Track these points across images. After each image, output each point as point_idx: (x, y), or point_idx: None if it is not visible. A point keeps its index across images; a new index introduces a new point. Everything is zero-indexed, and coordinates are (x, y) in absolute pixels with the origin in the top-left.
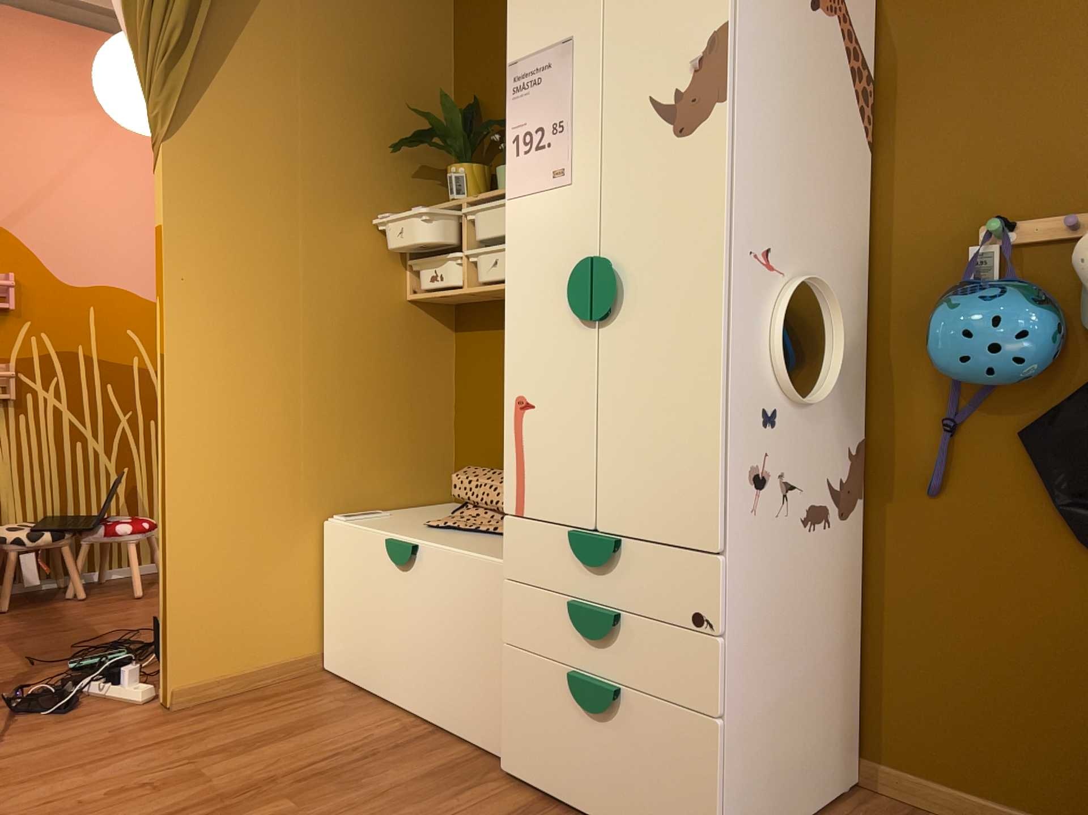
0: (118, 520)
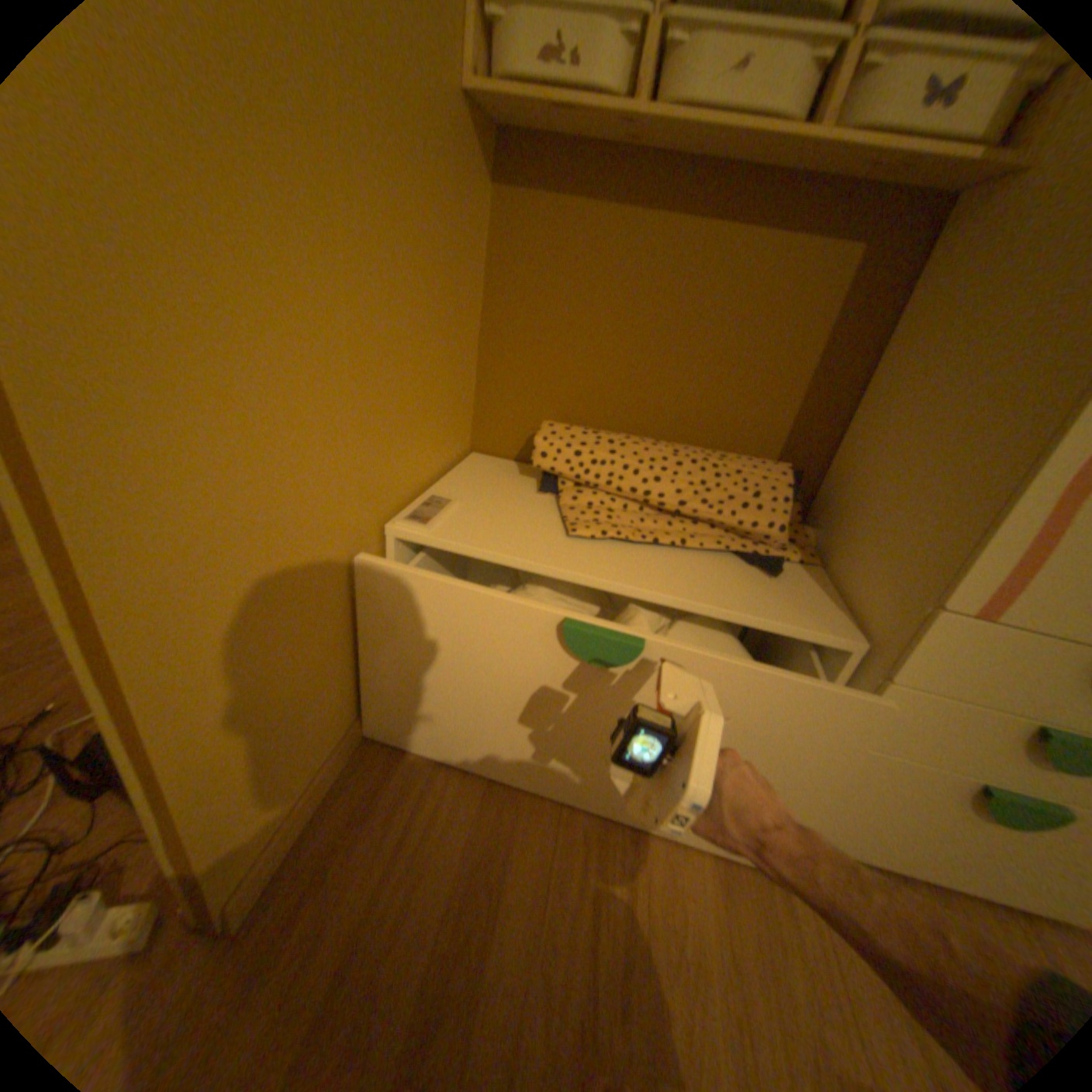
0: None
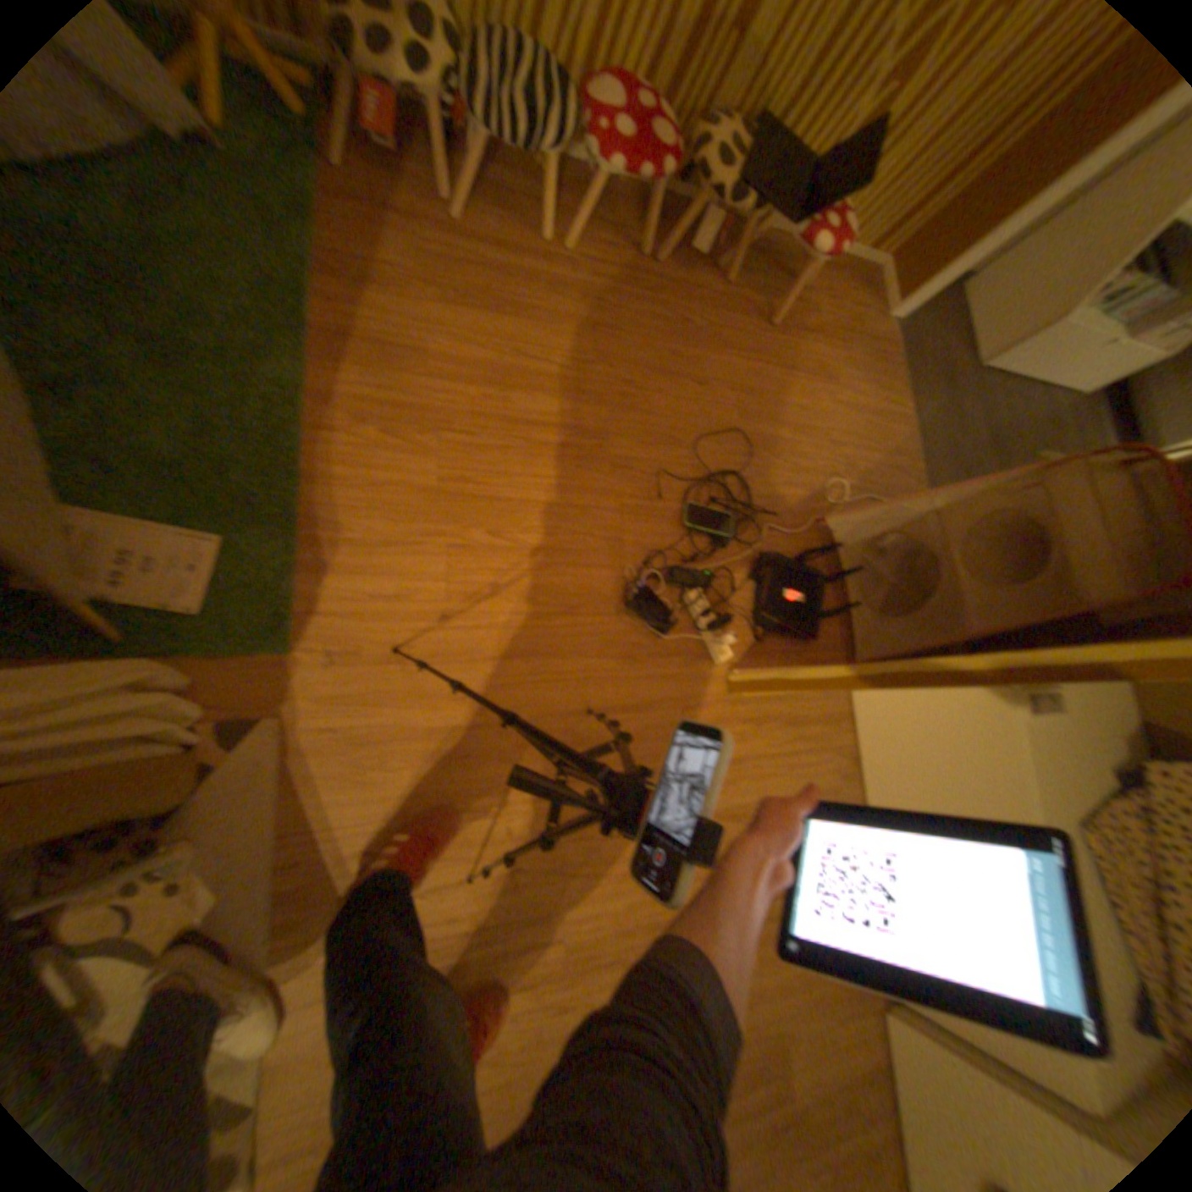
0: (826, 215)
